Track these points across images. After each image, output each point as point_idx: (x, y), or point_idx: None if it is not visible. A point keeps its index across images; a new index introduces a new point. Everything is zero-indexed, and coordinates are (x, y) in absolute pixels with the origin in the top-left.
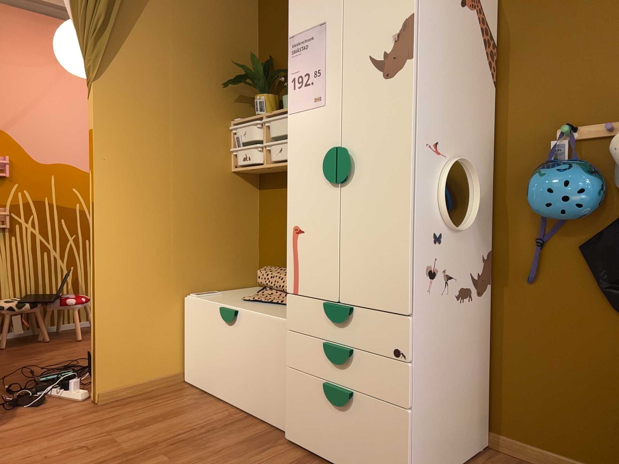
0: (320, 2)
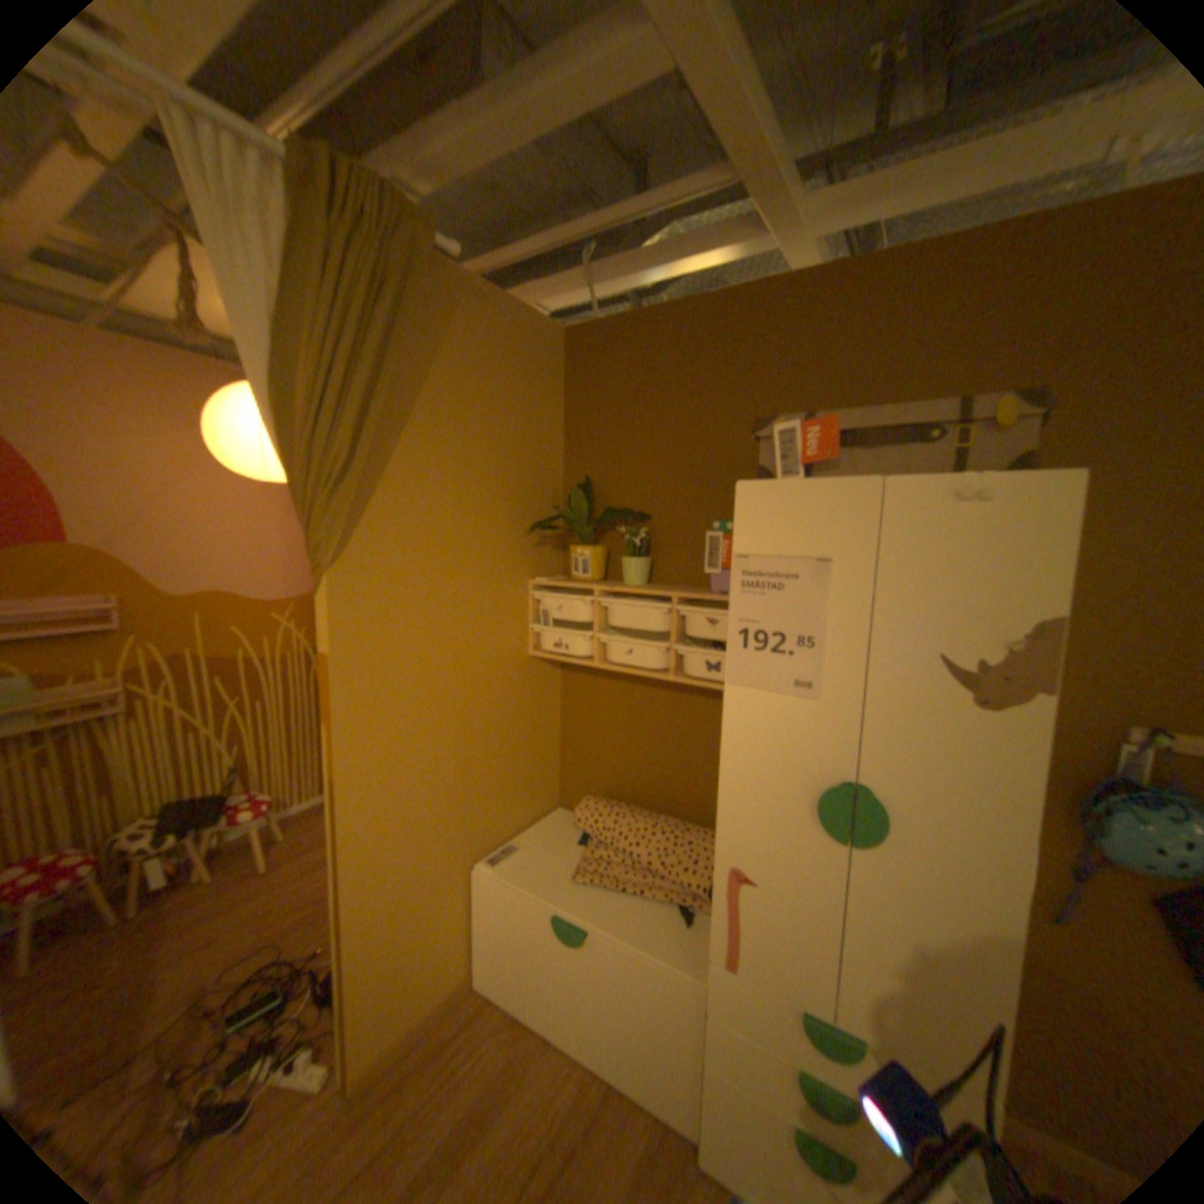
0: (819, 517)
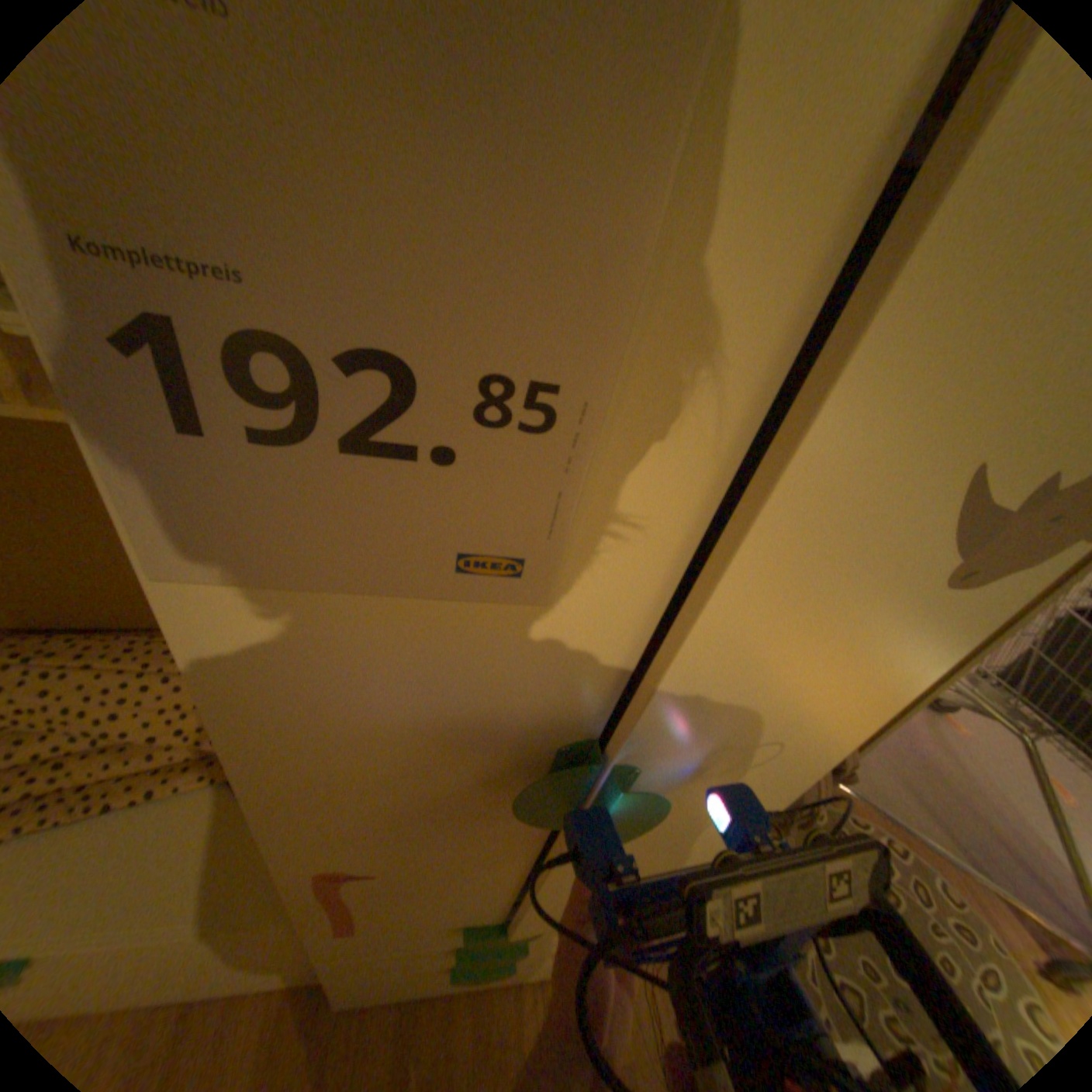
0: None
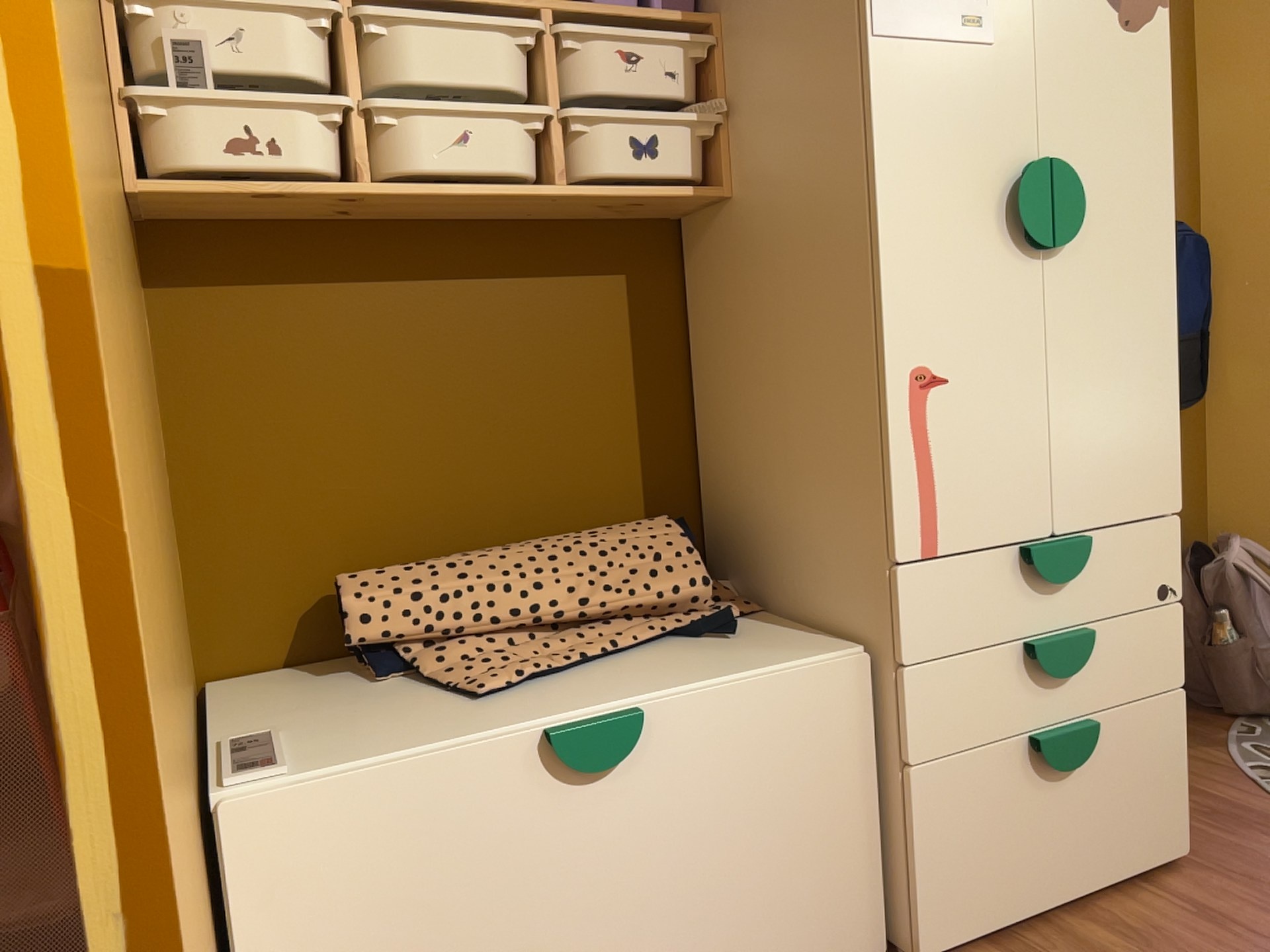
0: None
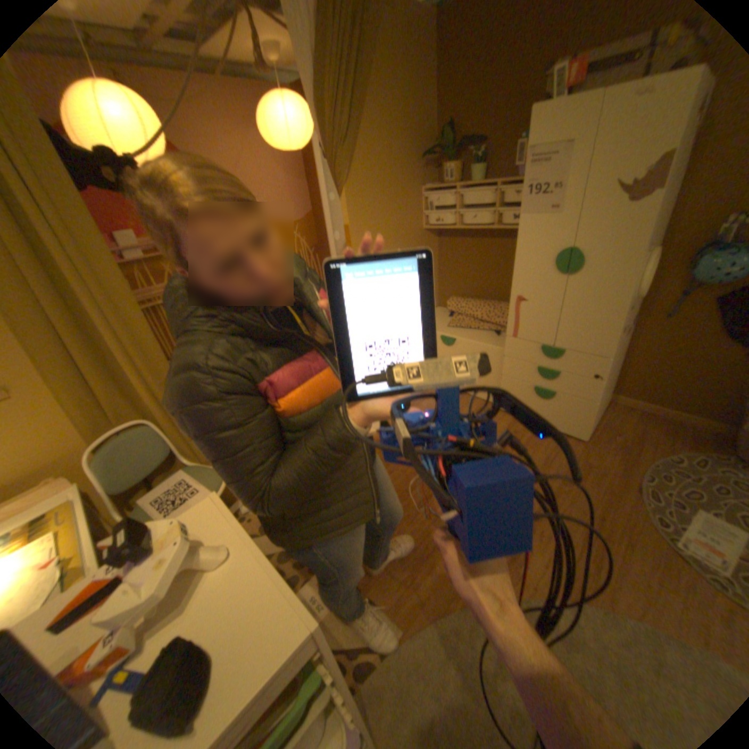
0: (569, 118)
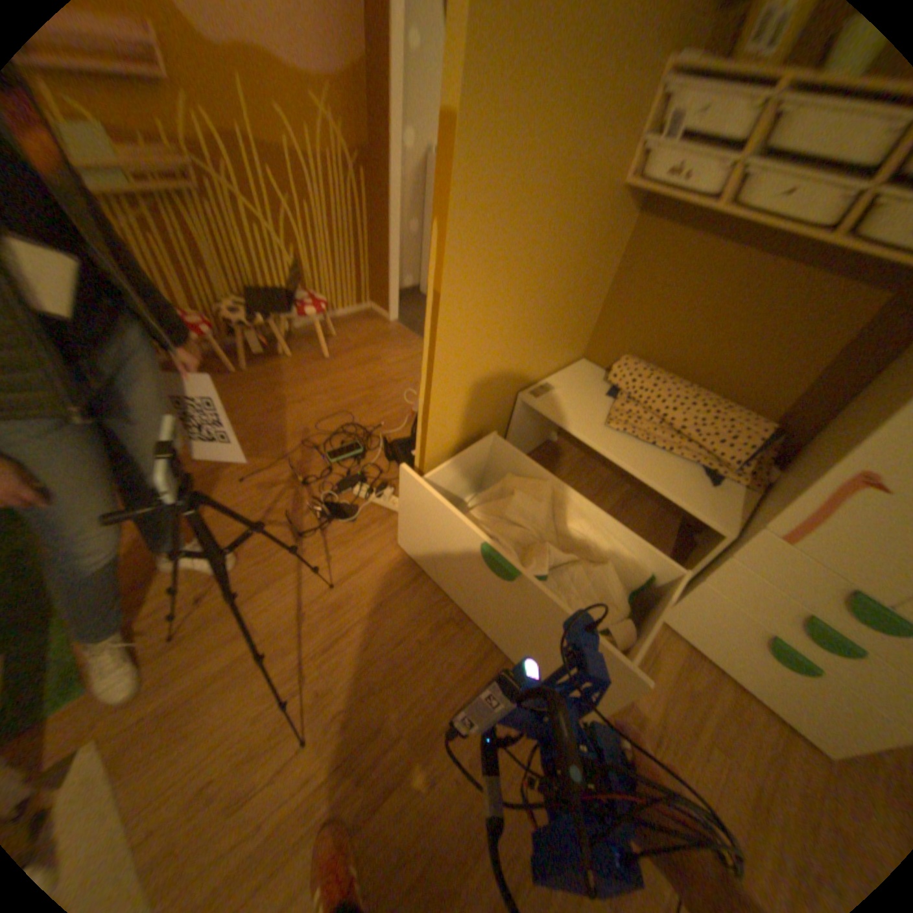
0: None
